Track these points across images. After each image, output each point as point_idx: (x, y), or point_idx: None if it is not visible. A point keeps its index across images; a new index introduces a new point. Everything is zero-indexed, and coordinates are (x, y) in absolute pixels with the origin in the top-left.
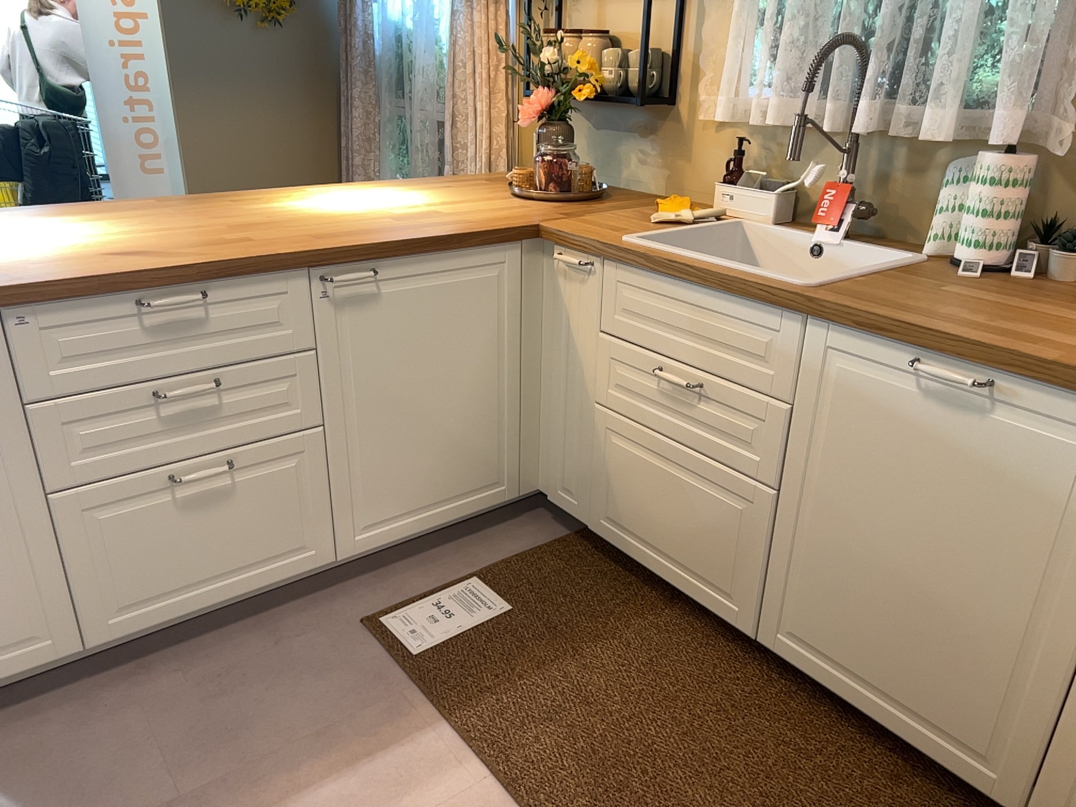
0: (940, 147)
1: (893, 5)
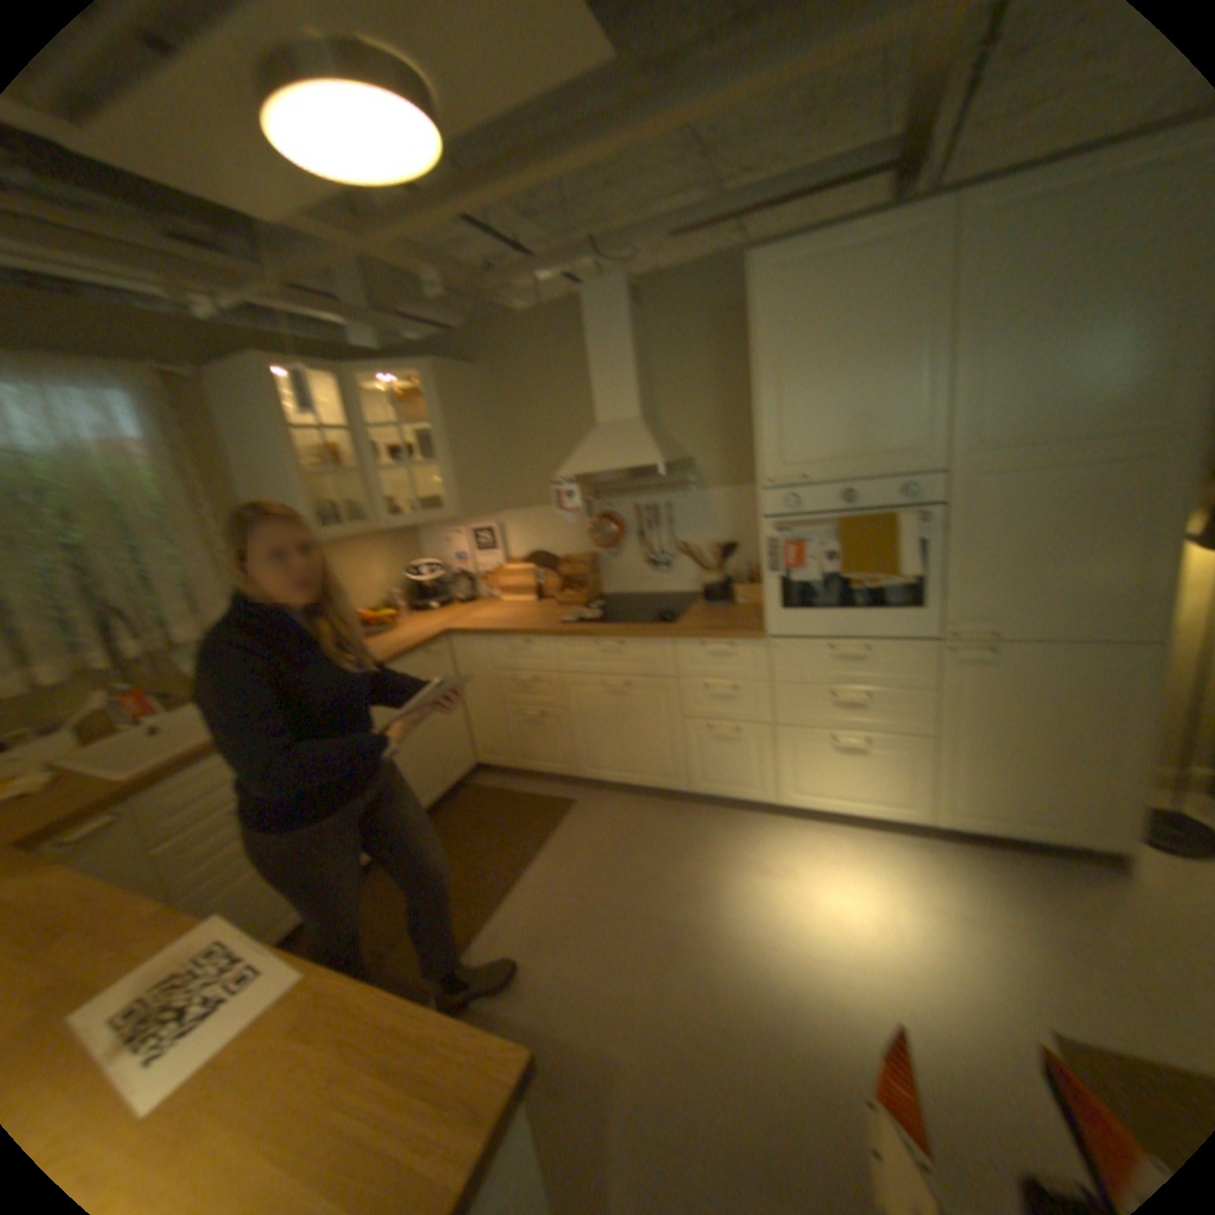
0: (165, 653)
1: (91, 592)
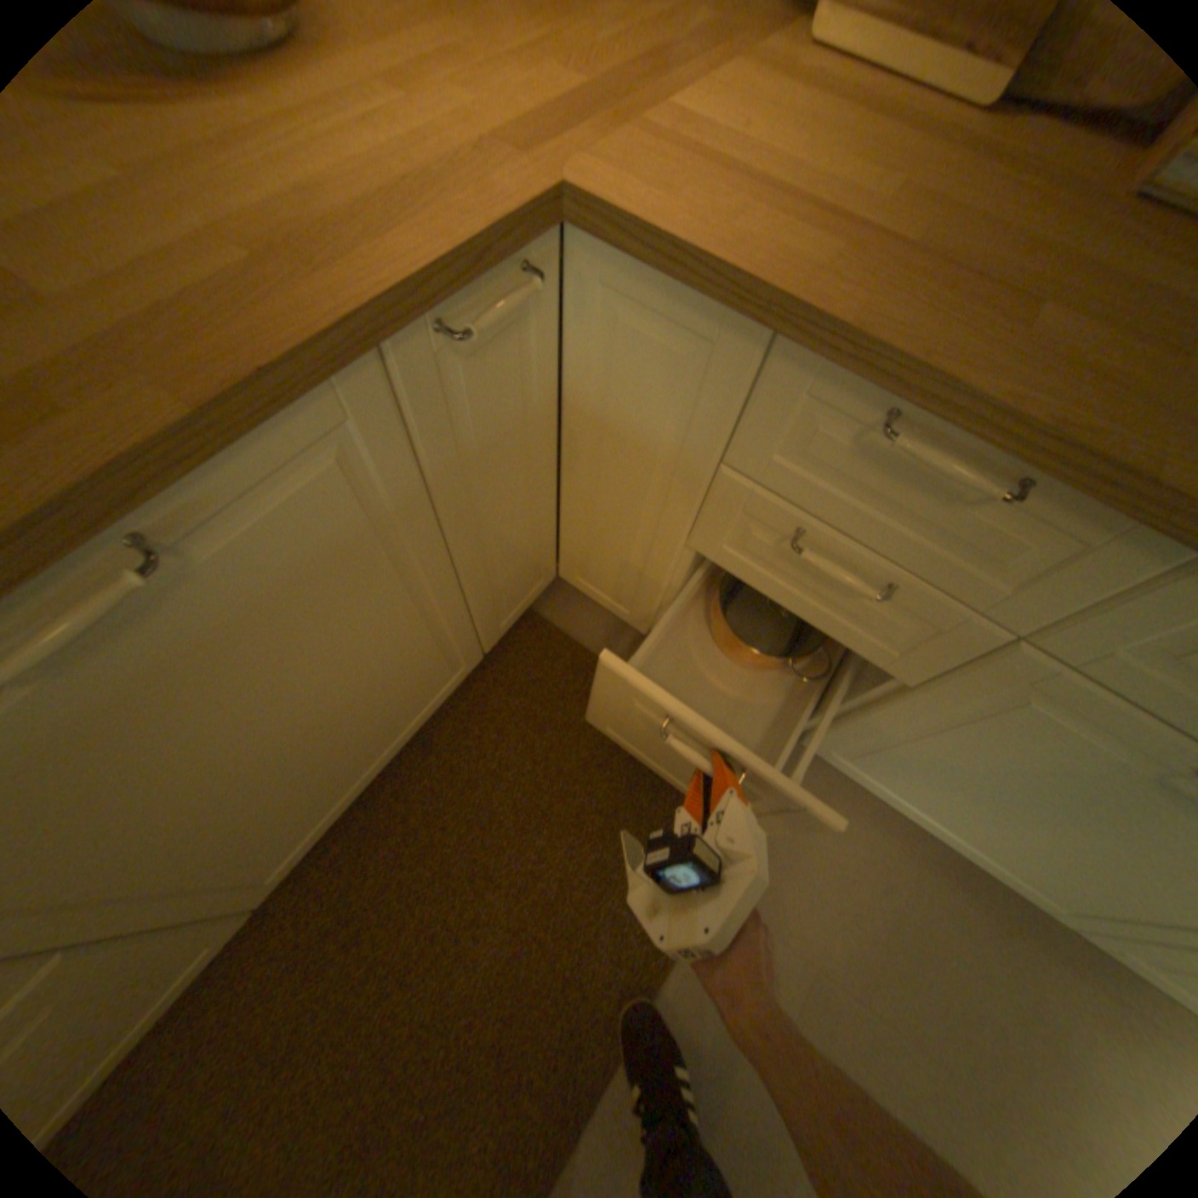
0: None
1: None
